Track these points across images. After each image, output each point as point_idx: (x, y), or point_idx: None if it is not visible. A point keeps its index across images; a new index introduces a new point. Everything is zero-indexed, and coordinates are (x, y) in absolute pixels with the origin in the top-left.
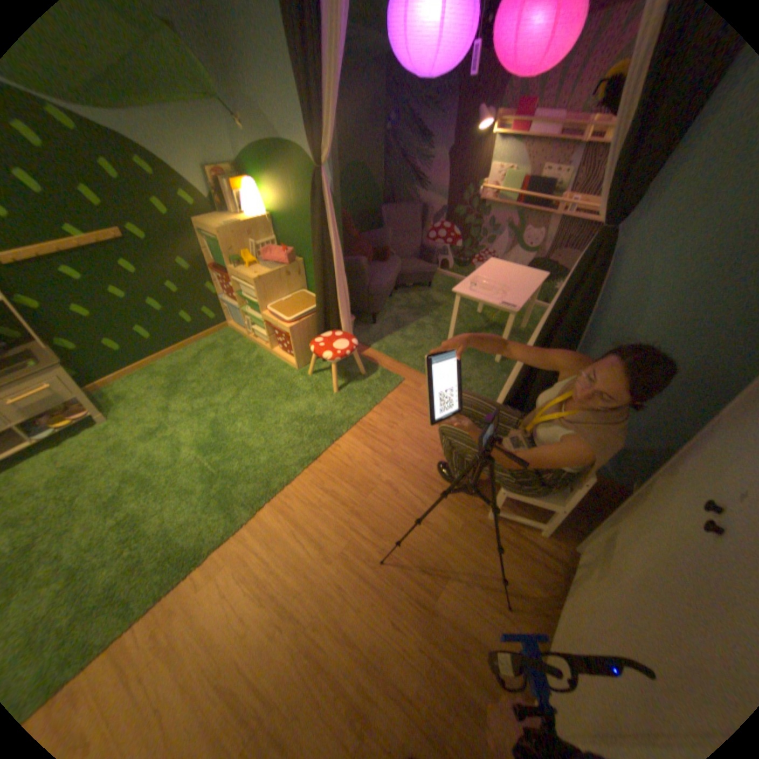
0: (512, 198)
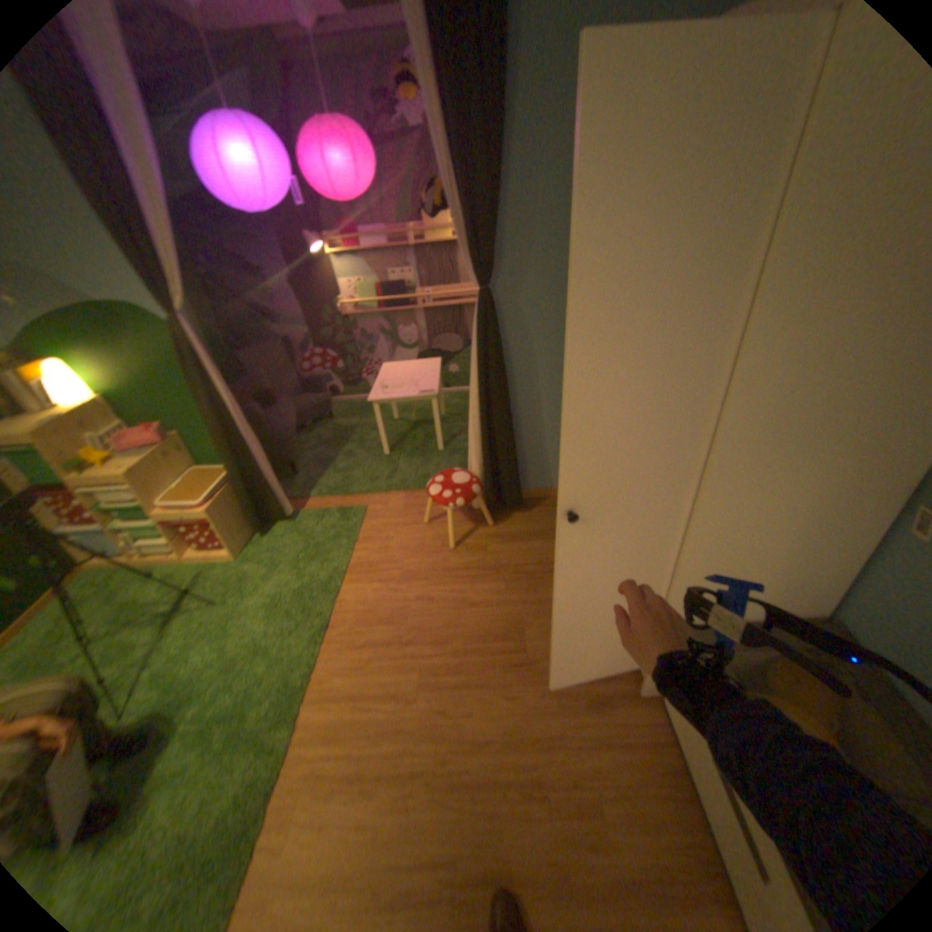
0: (373, 307)
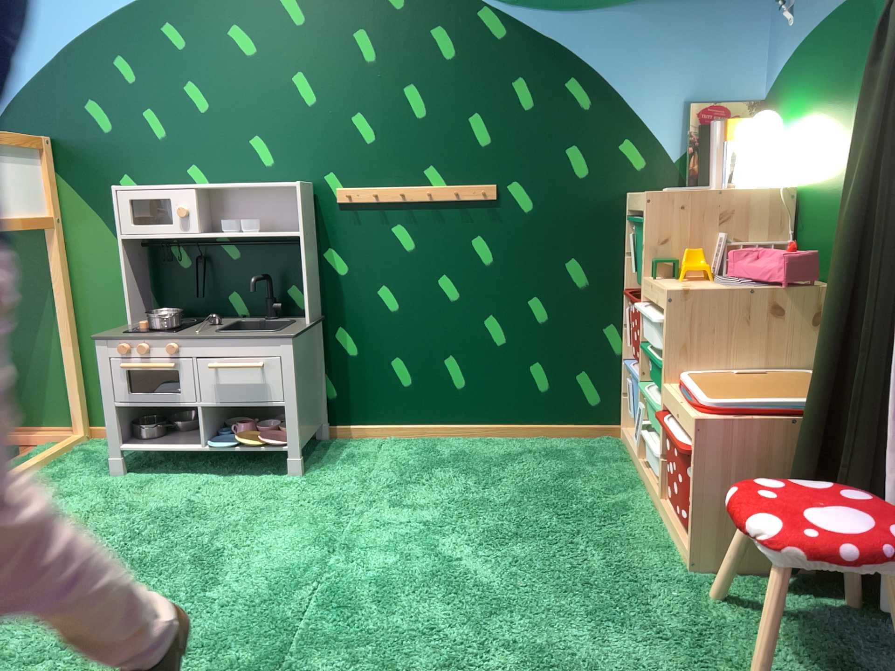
0: None
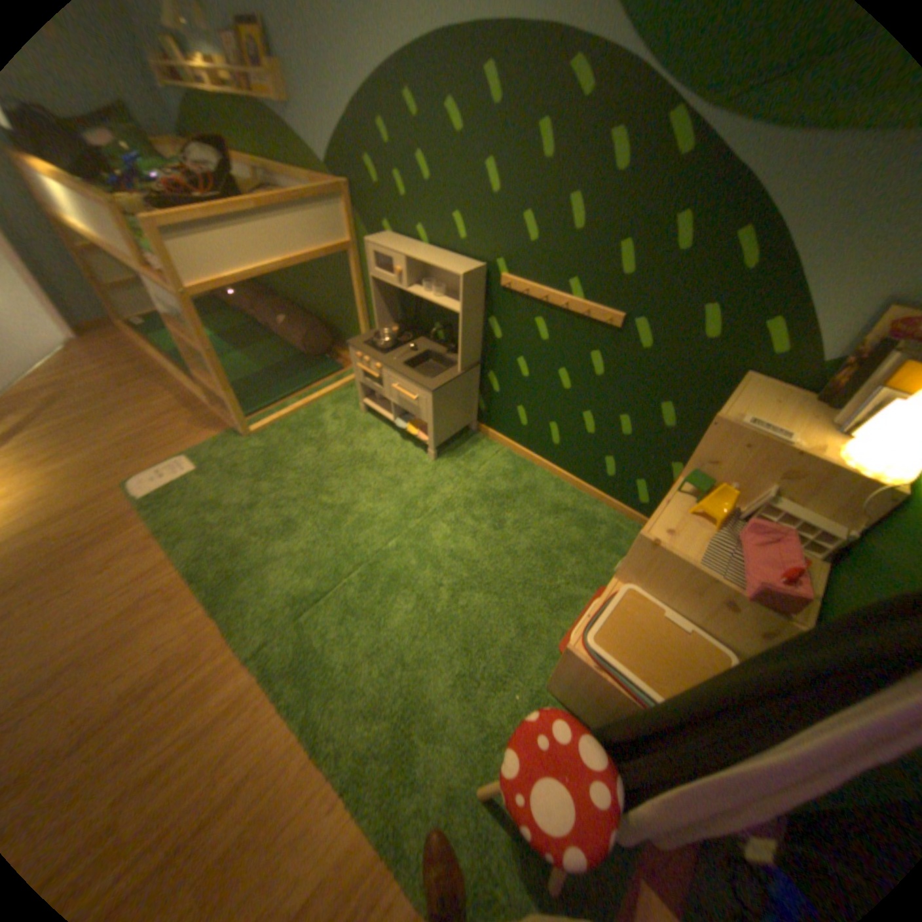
0: None
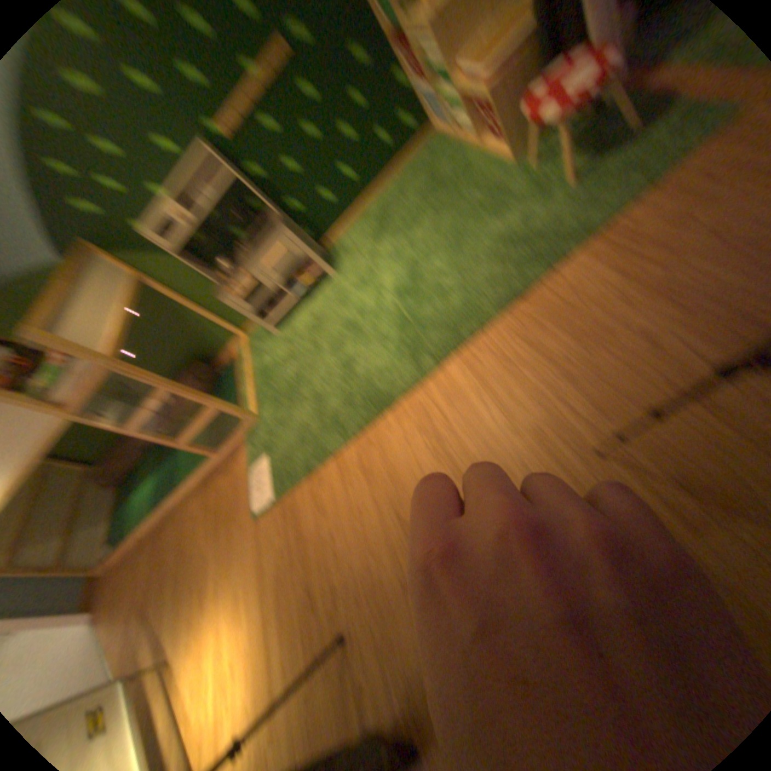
0: None
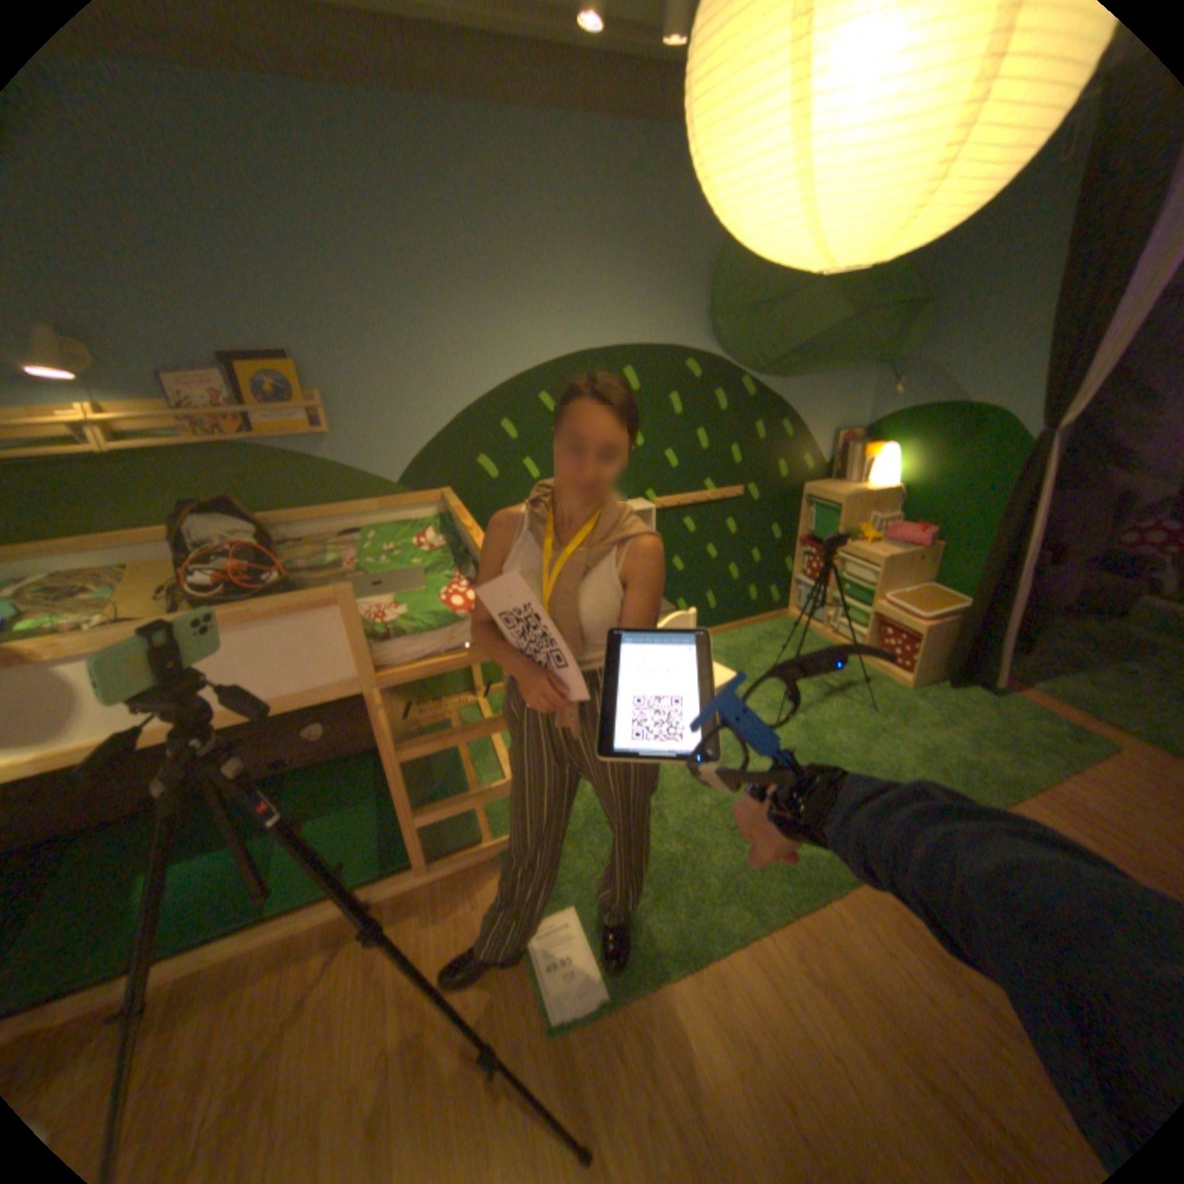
0: None
